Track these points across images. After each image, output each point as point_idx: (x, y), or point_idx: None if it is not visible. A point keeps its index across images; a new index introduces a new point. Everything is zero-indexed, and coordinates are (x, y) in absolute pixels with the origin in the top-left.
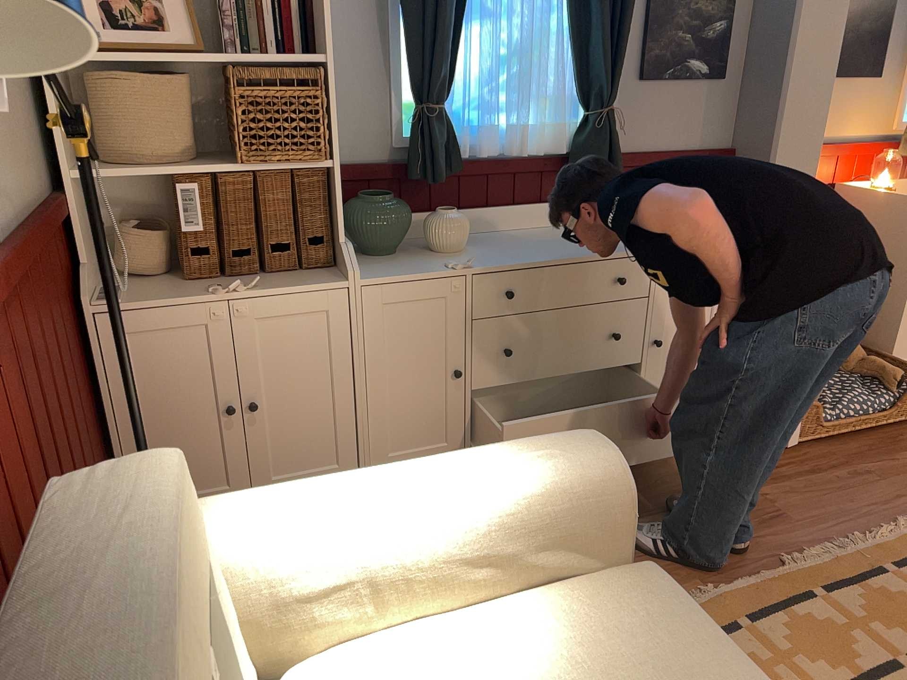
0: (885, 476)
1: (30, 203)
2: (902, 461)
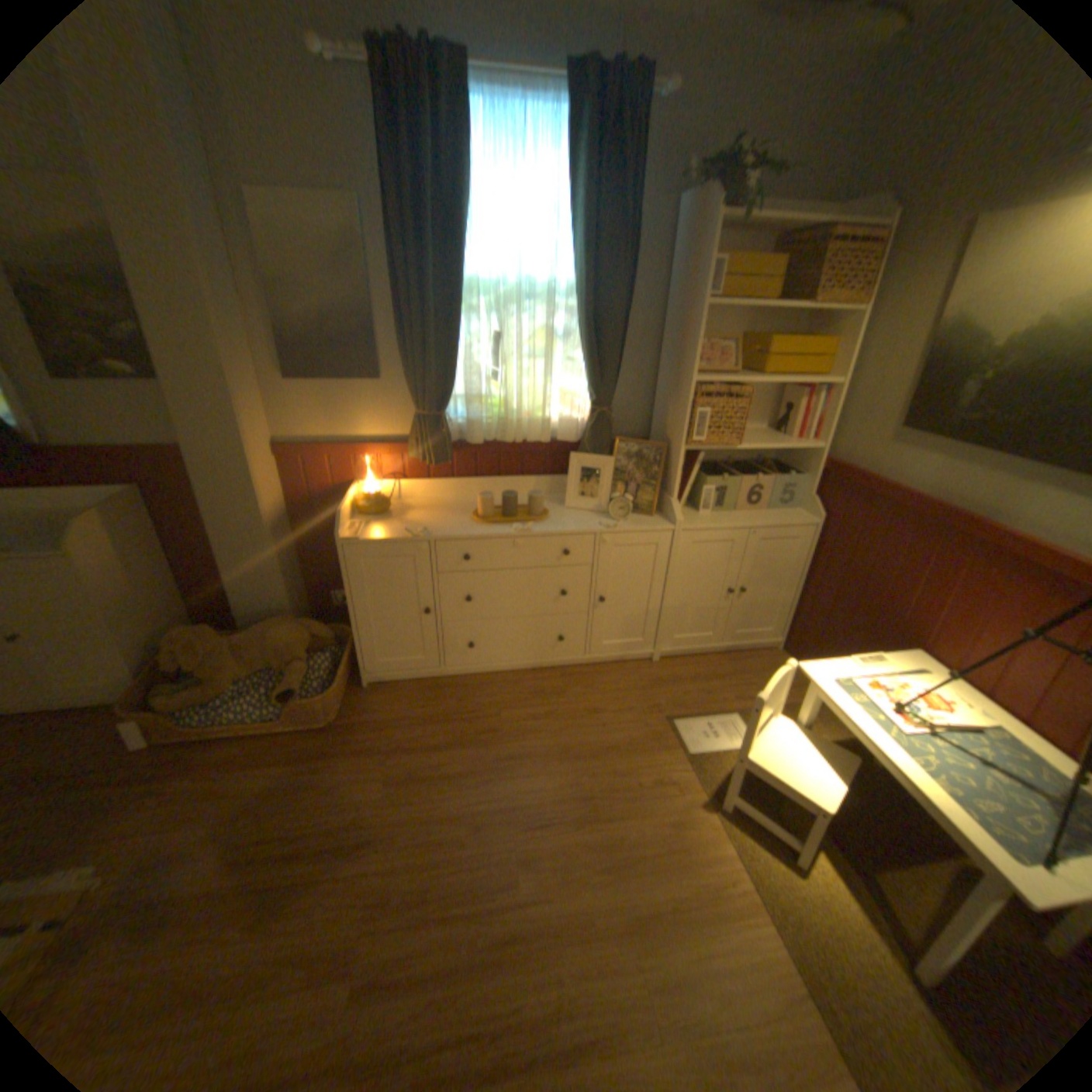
0: (166, 804)
1: None
2: (220, 784)
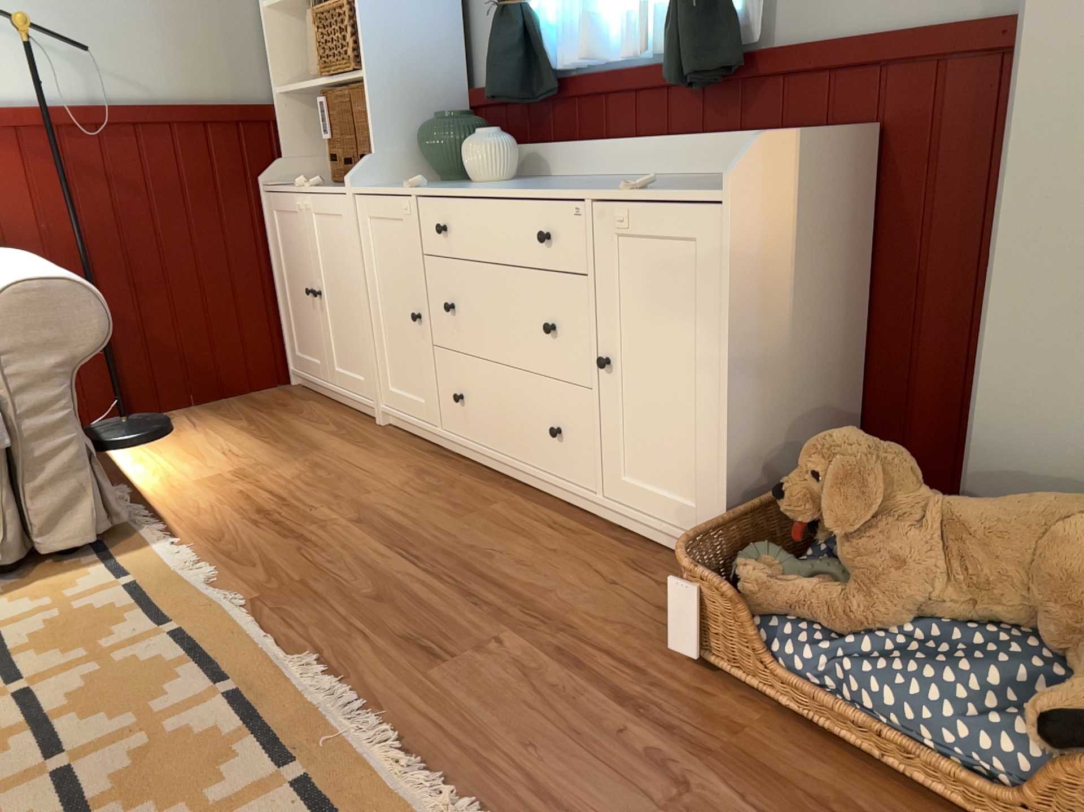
0: None
1: (201, 101)
2: None
